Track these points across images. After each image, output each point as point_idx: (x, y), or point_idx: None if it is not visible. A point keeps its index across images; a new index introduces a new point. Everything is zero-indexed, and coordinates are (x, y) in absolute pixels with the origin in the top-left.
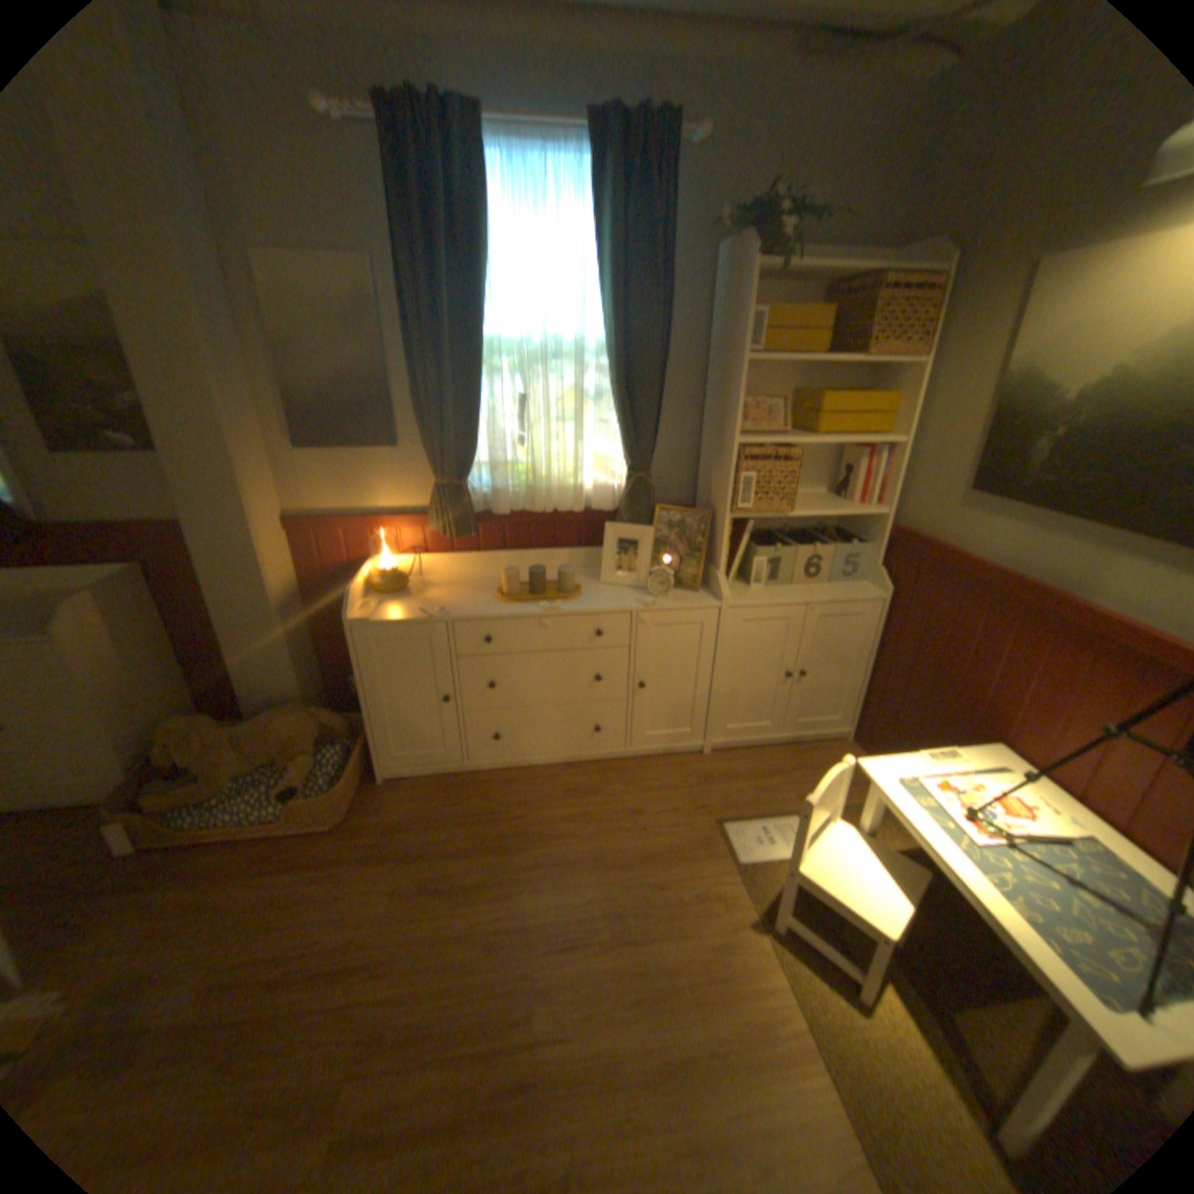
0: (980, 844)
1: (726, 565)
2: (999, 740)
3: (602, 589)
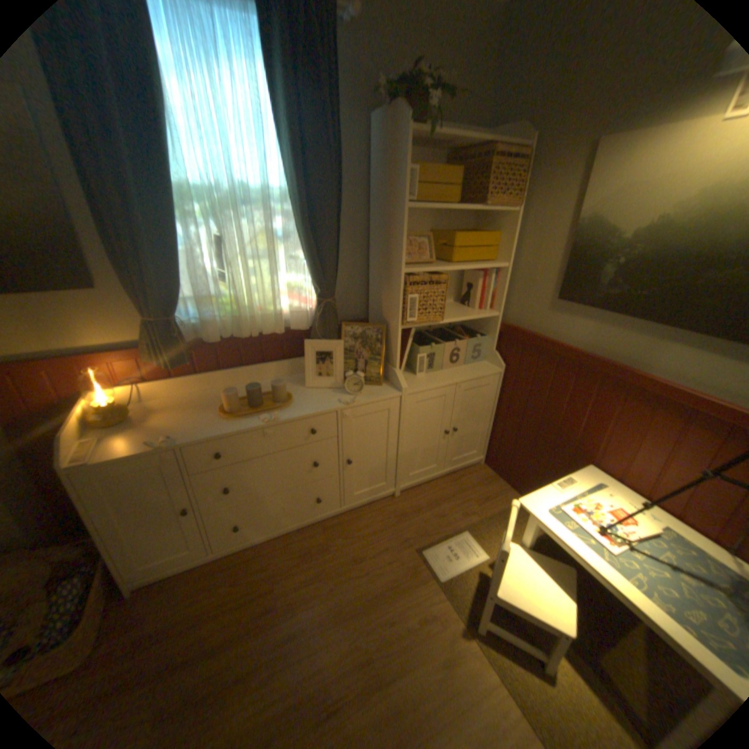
0: (616, 553)
1: (400, 363)
2: (588, 461)
3: (309, 392)
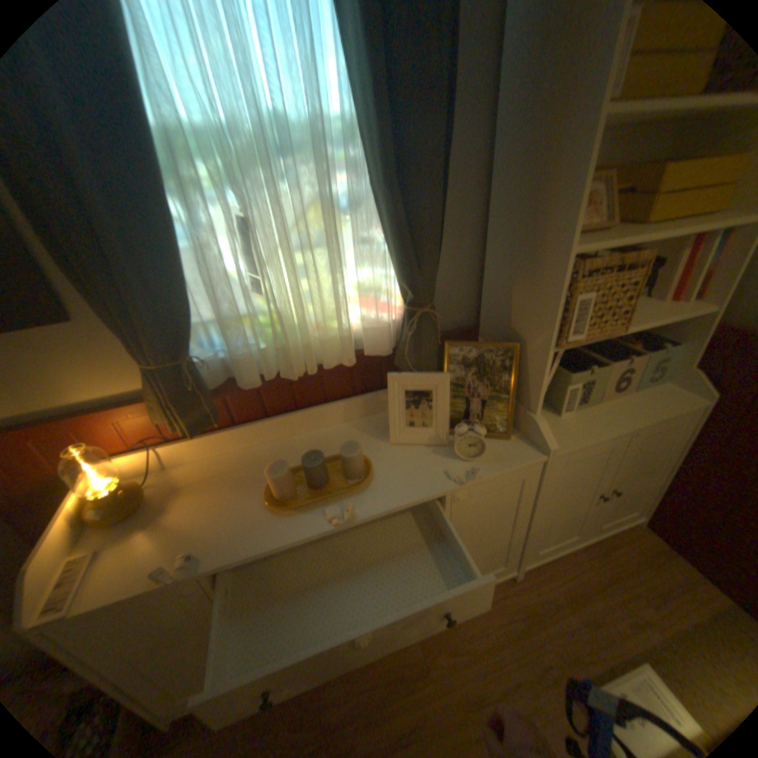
0: None
1: (544, 403)
2: None
3: (397, 454)
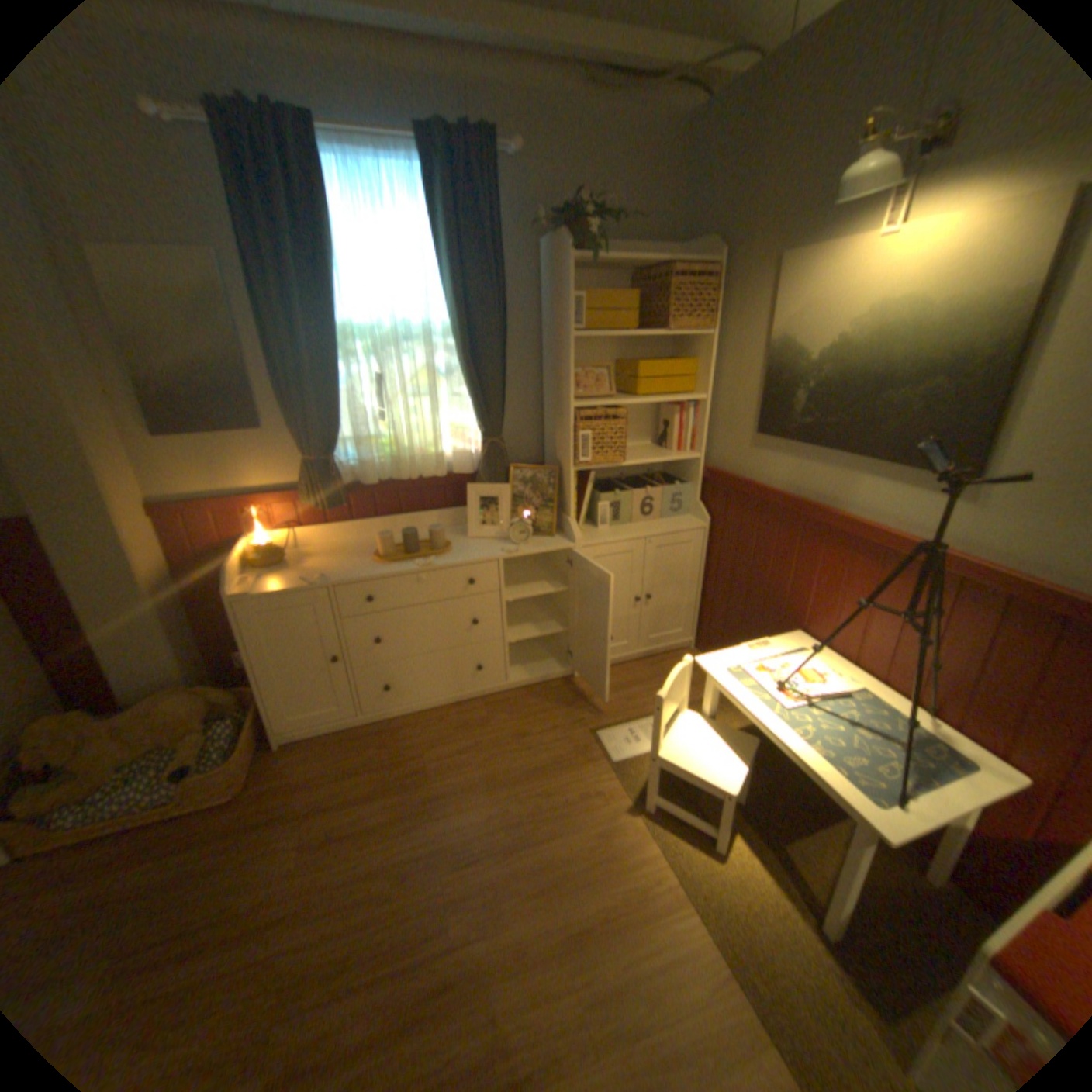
0: (788, 707)
1: (576, 511)
2: (797, 627)
3: (471, 543)
